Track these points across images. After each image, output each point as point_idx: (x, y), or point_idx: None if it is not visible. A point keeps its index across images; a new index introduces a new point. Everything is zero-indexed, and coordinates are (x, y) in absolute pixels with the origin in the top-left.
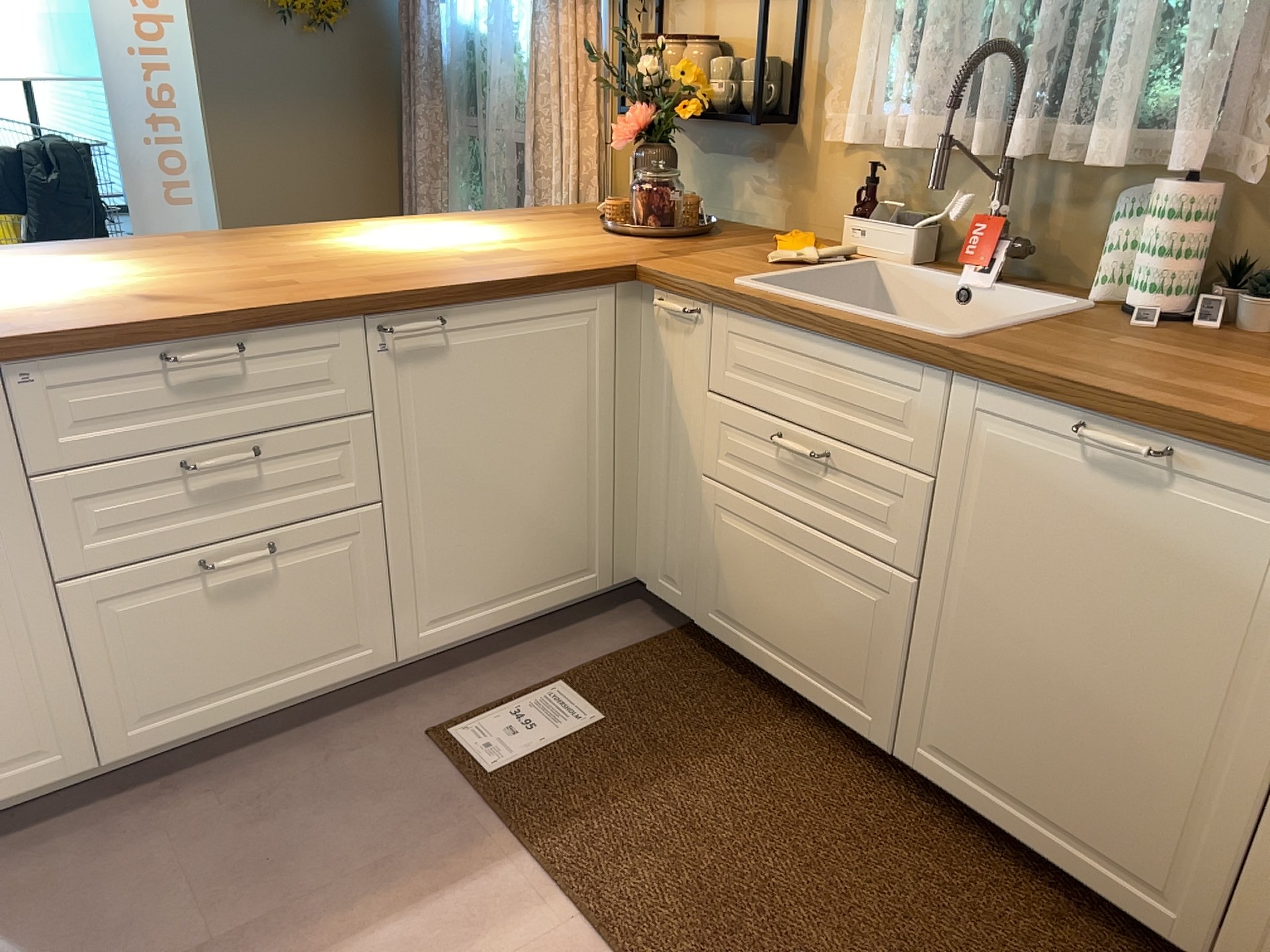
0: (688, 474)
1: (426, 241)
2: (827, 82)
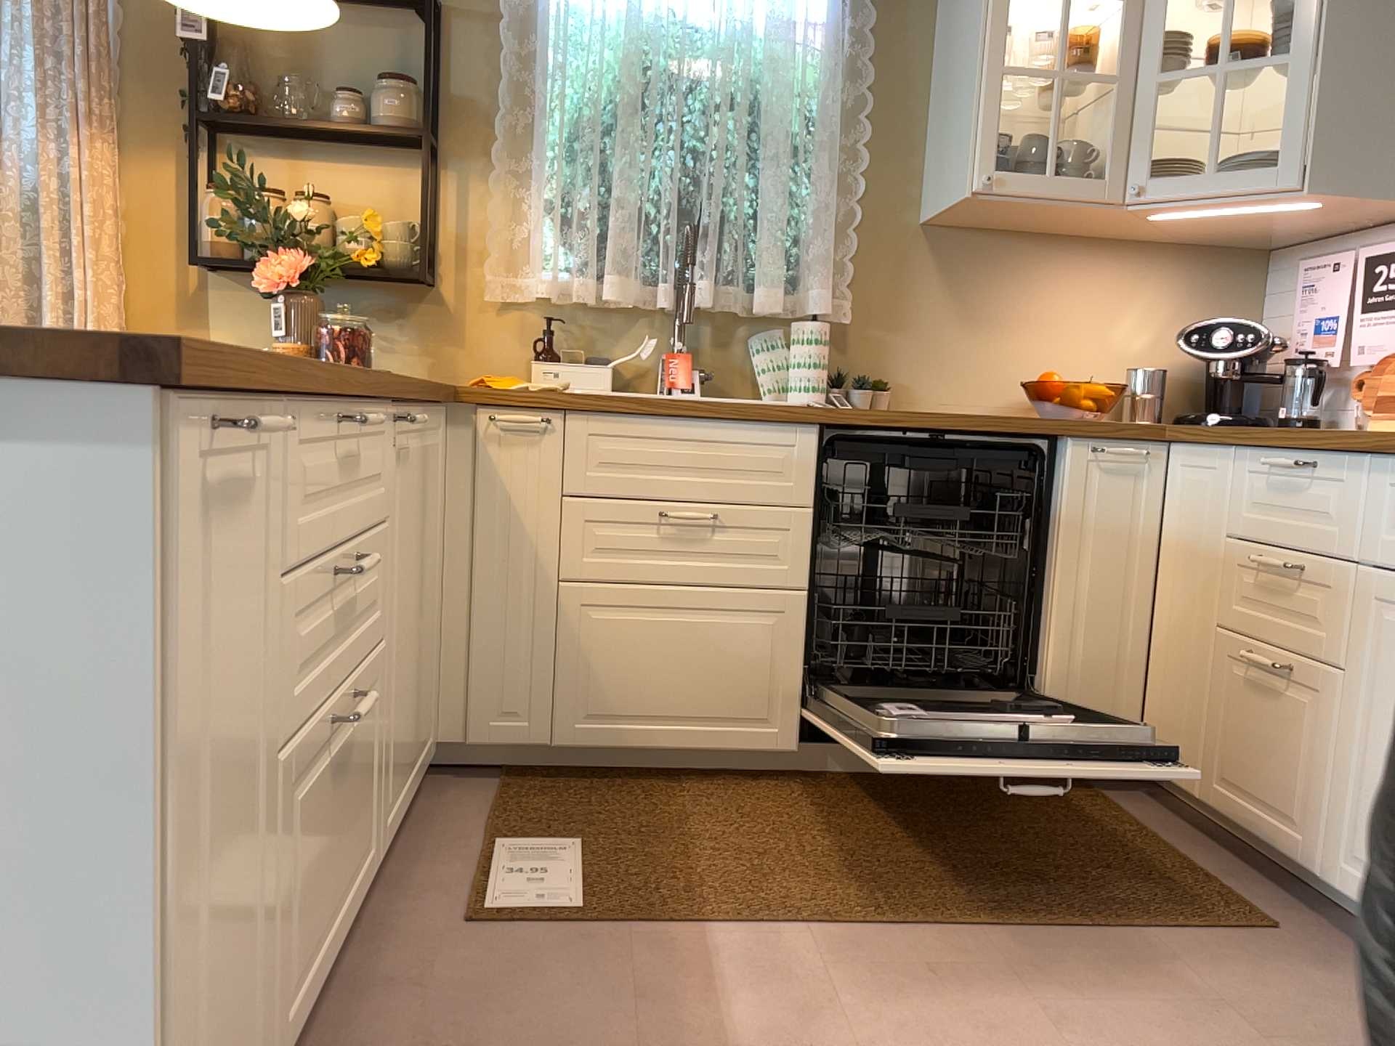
0: (534, 589)
1: None
2: (473, 248)
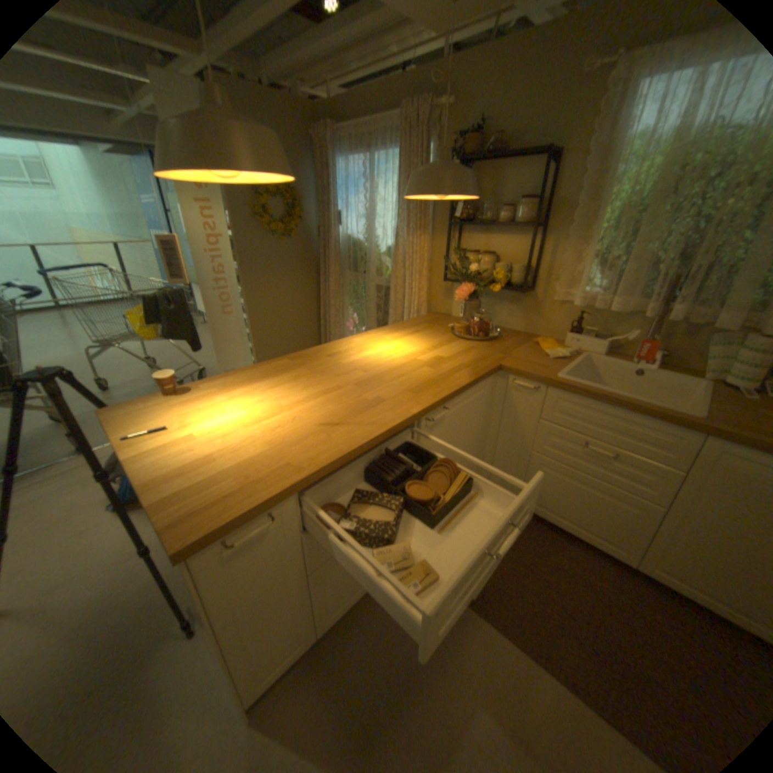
0: (522, 449)
1: (395, 353)
2: (554, 273)
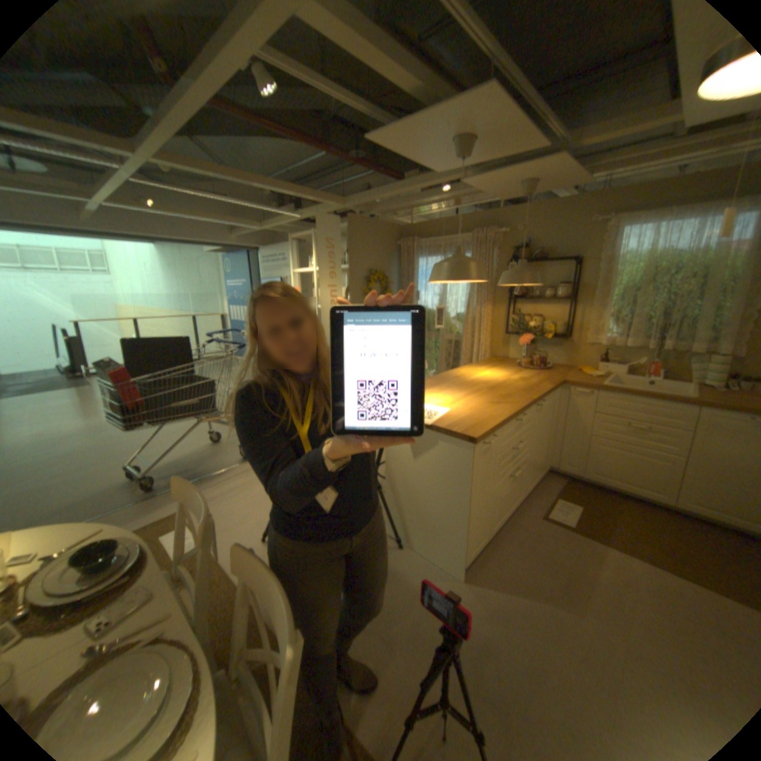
0: (583, 435)
1: (494, 376)
2: (583, 327)
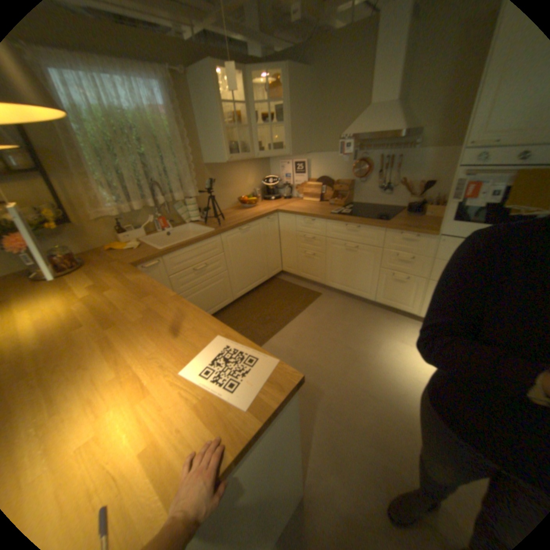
0: None
1: (50, 313)
2: (73, 205)
